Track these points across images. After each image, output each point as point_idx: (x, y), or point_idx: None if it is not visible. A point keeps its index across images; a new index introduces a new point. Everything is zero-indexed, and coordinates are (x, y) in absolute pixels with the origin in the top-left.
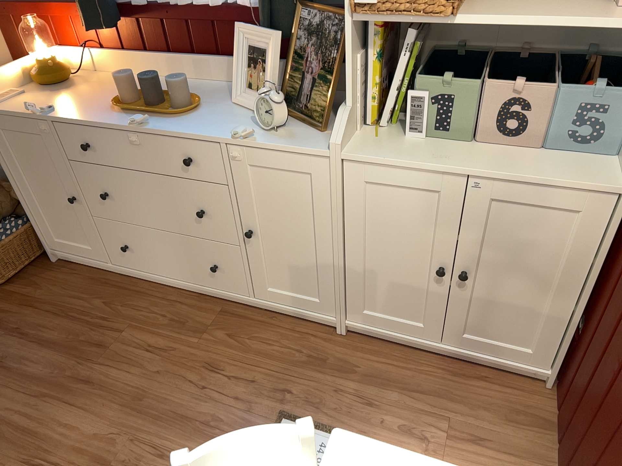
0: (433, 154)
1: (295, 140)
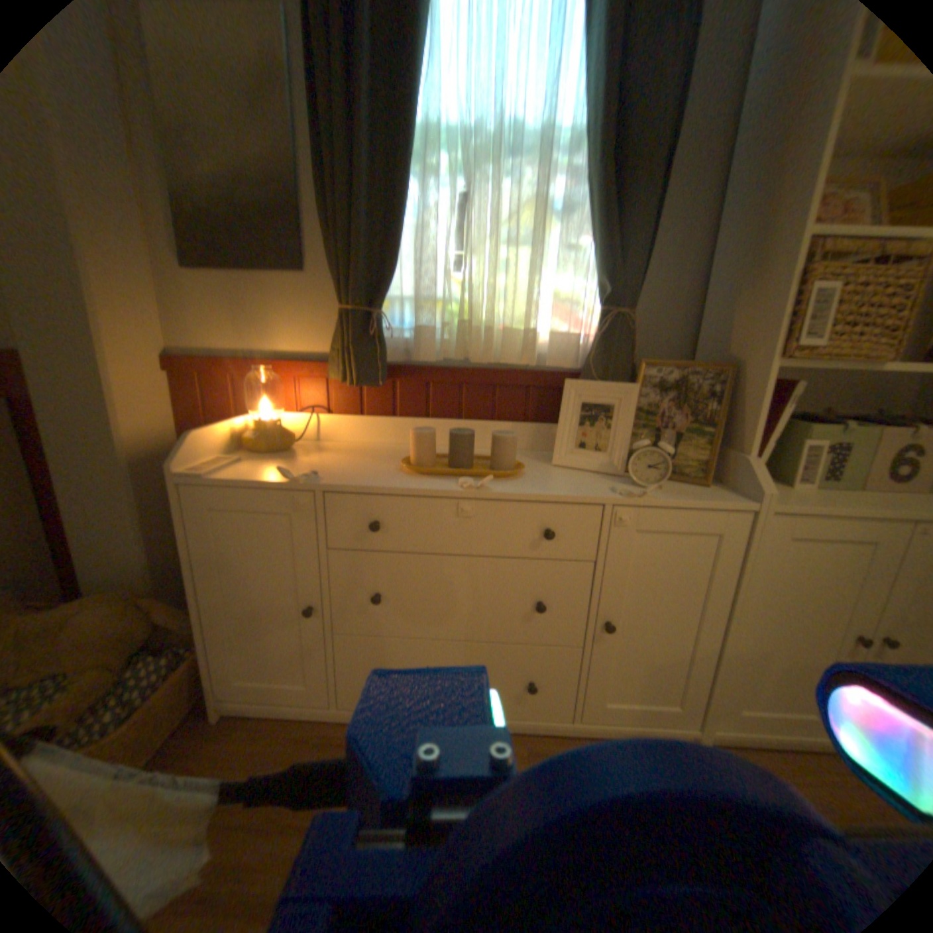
0: (853, 501)
1: (693, 494)
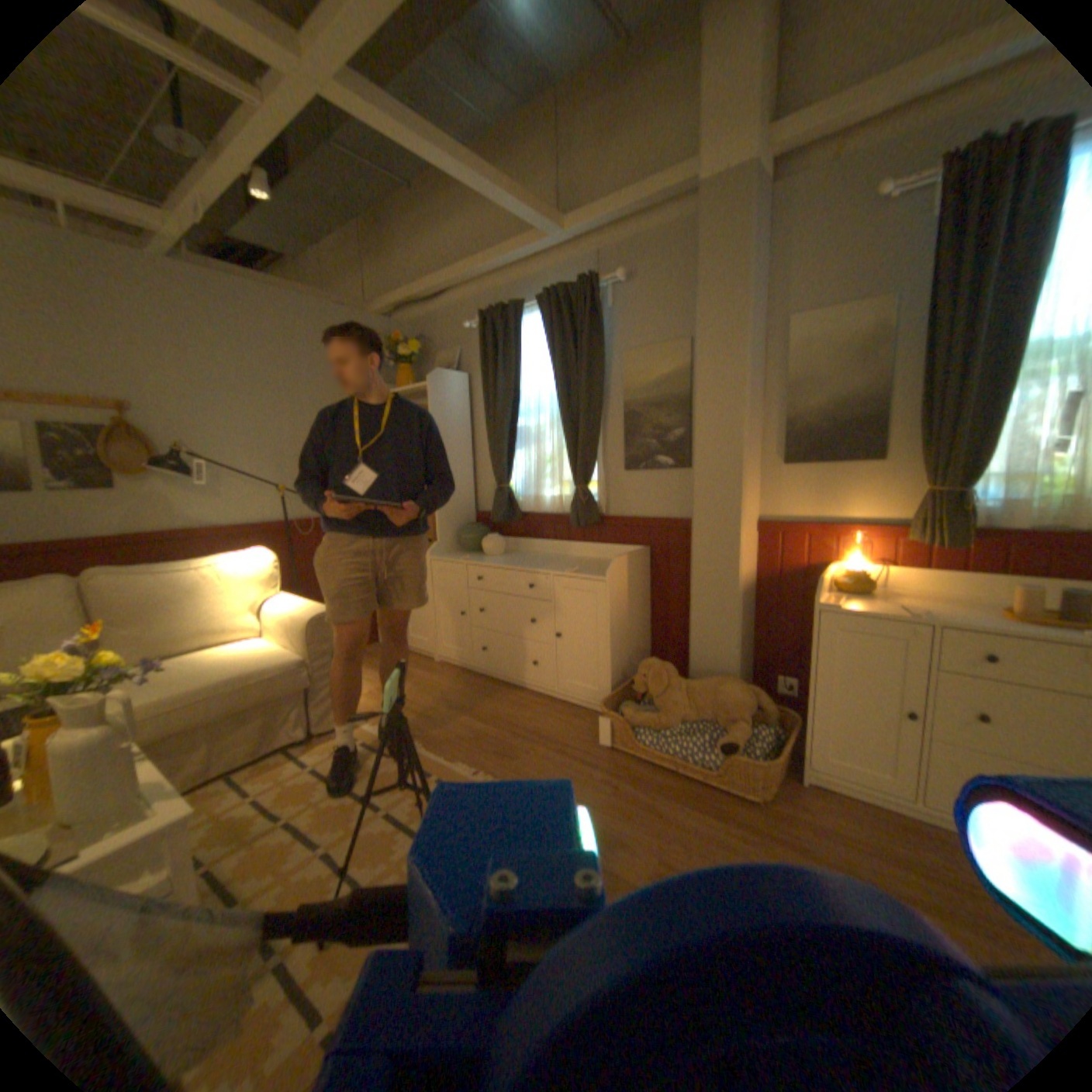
0: None
1: None
